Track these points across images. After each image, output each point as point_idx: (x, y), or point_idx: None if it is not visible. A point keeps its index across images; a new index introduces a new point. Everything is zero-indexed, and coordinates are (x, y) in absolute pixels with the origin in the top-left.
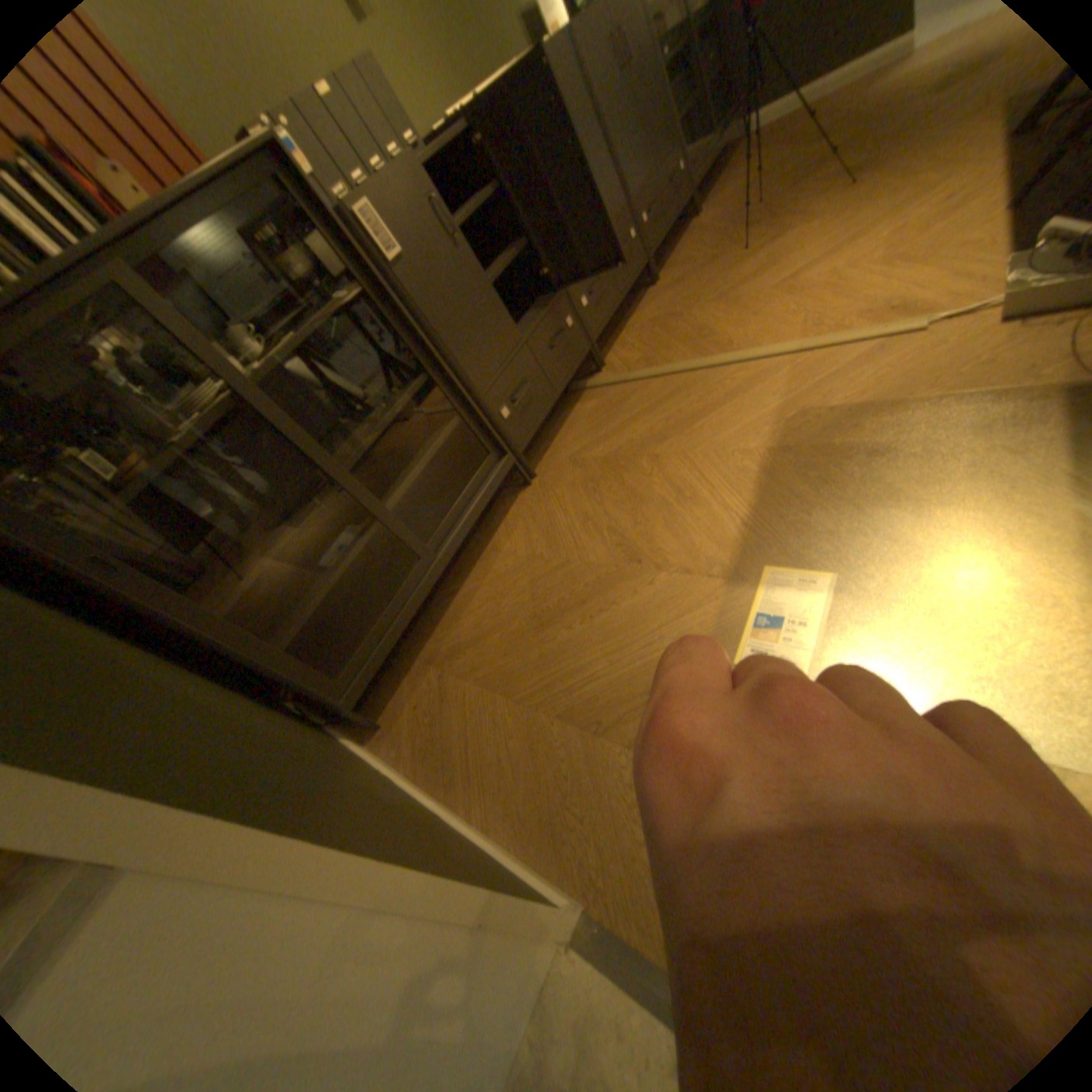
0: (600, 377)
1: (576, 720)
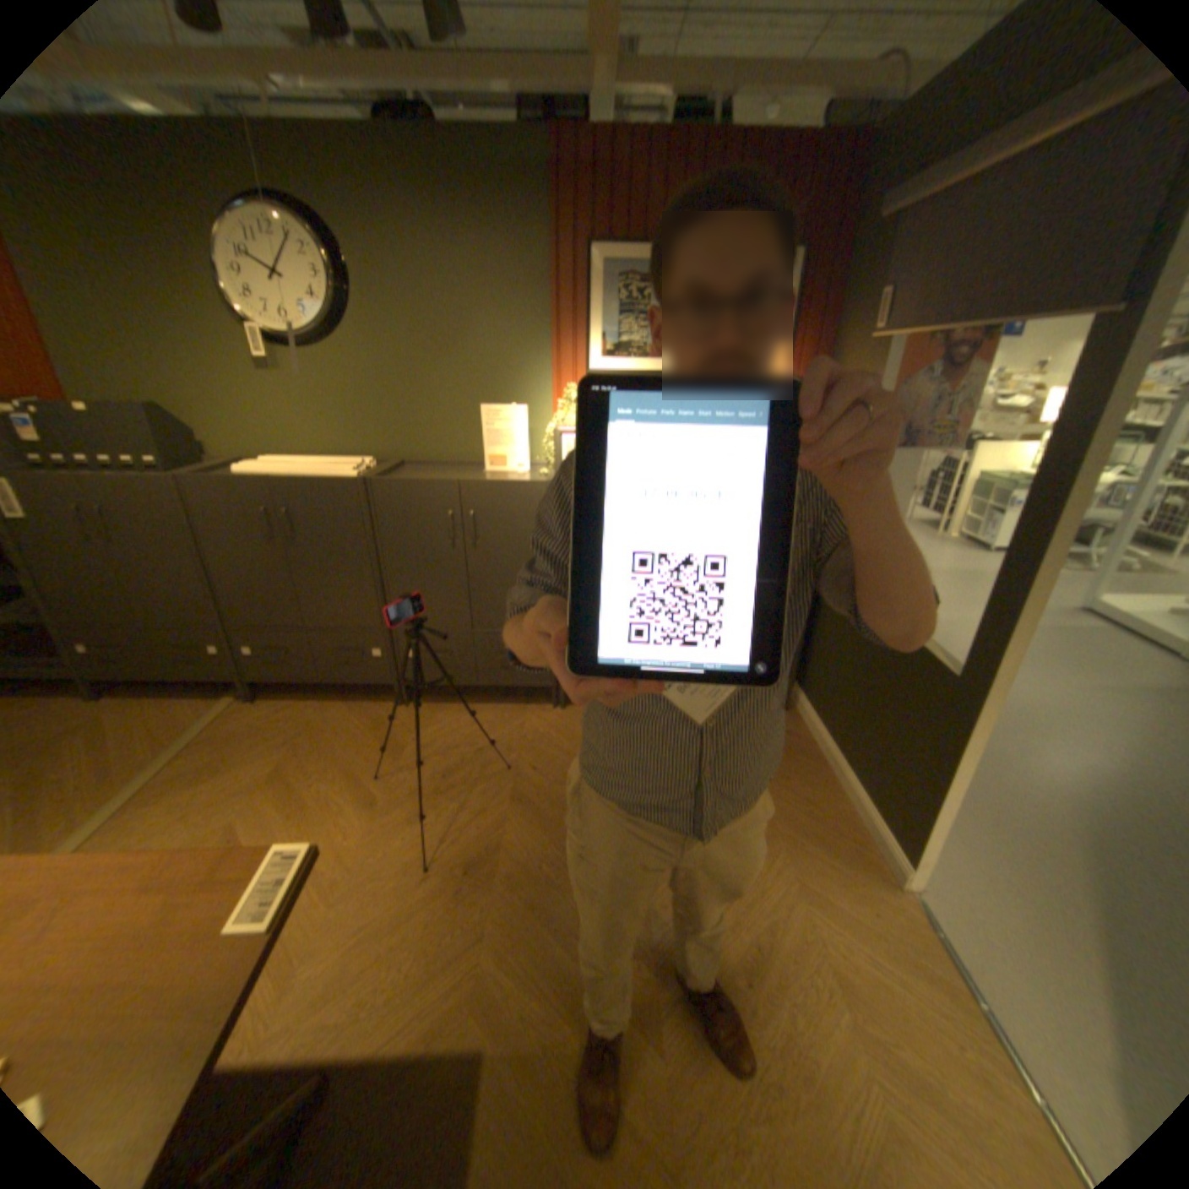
0: (223, 705)
1: None
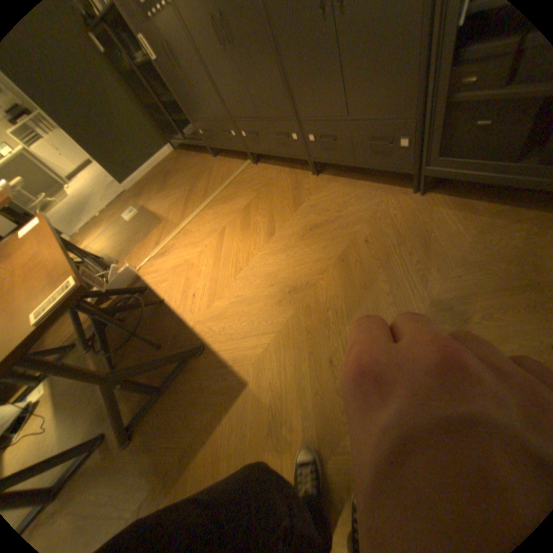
0: (245, 164)
1: (145, 184)
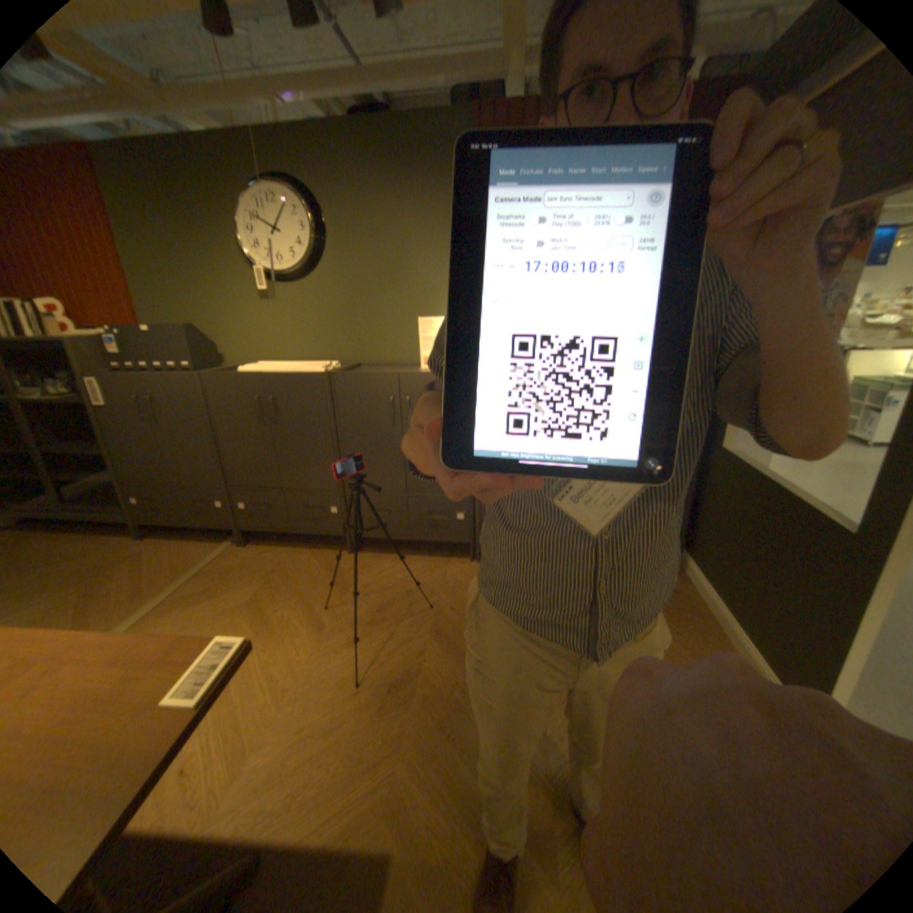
0: (223, 545)
1: None
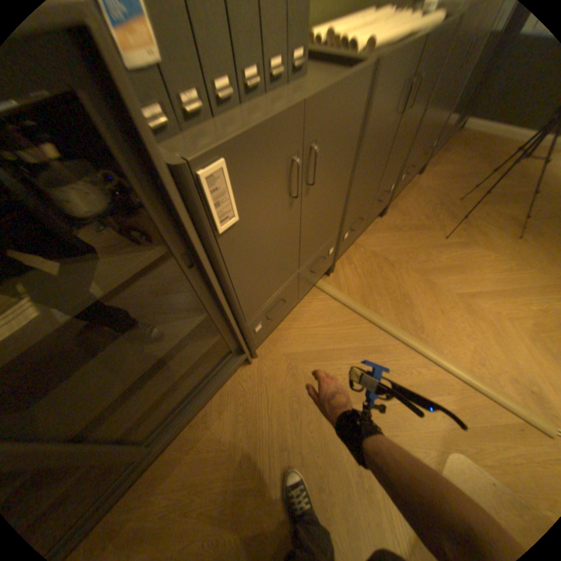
0: (326, 285)
1: None
